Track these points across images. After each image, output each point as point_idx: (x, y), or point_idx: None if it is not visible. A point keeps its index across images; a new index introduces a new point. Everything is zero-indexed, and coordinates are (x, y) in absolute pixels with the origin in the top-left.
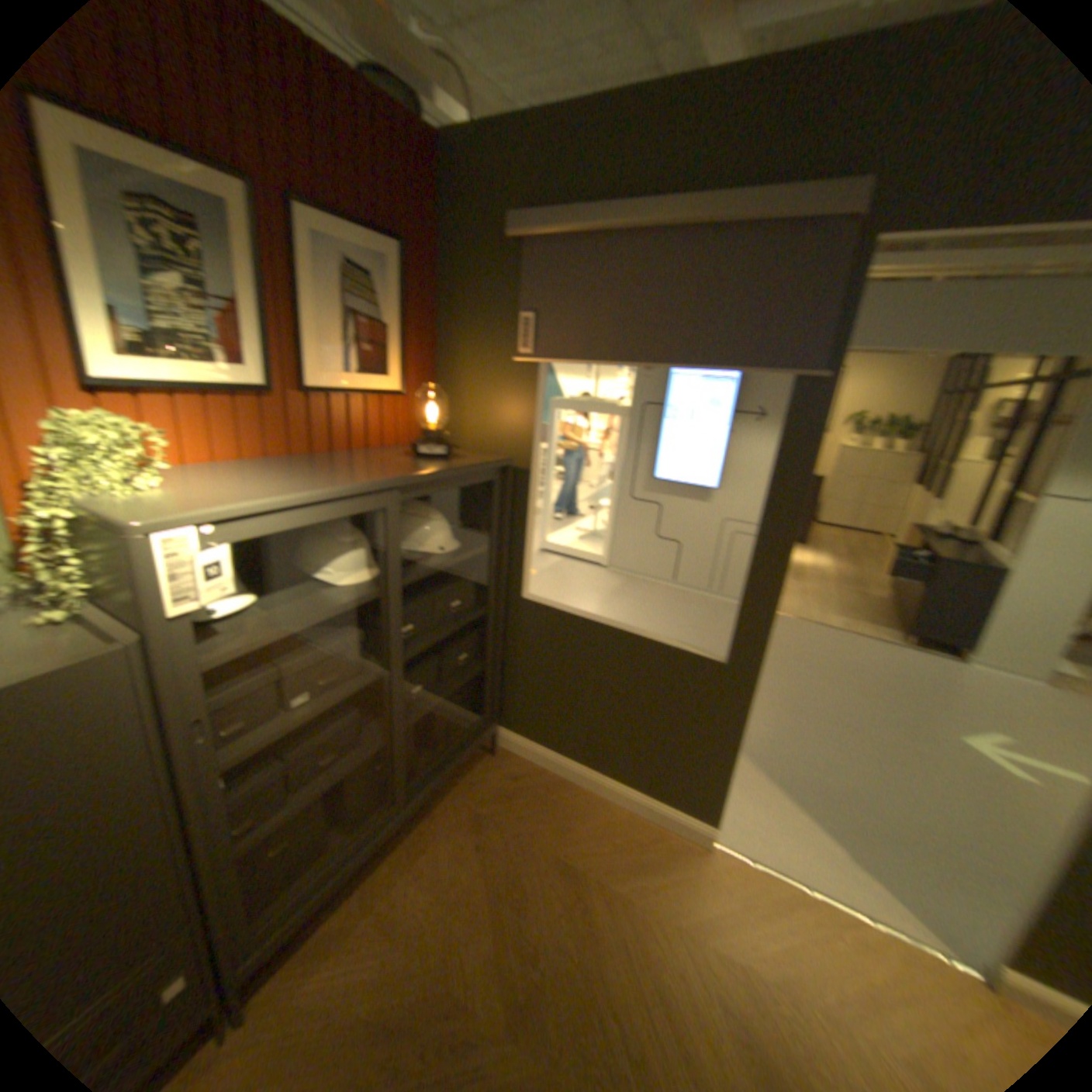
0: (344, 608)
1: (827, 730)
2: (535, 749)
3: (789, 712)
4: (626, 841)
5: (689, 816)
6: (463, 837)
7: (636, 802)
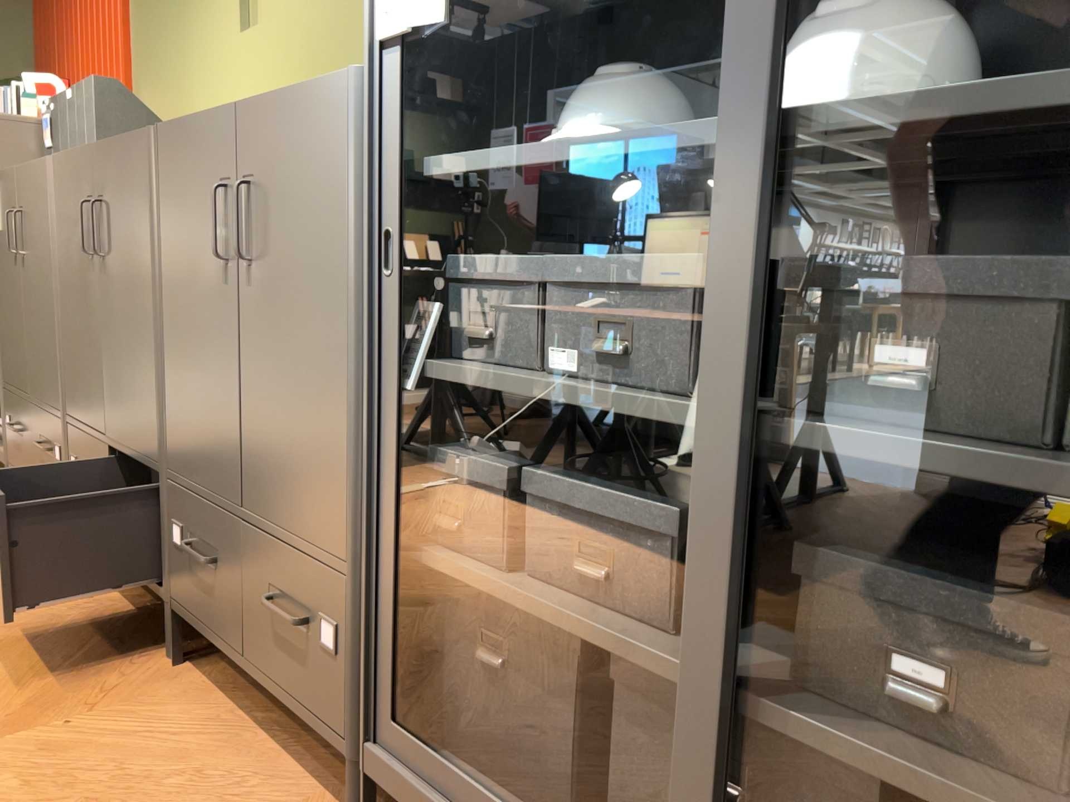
0: (655, 148)
1: None
2: None
3: None
4: None
5: None
6: None
7: None
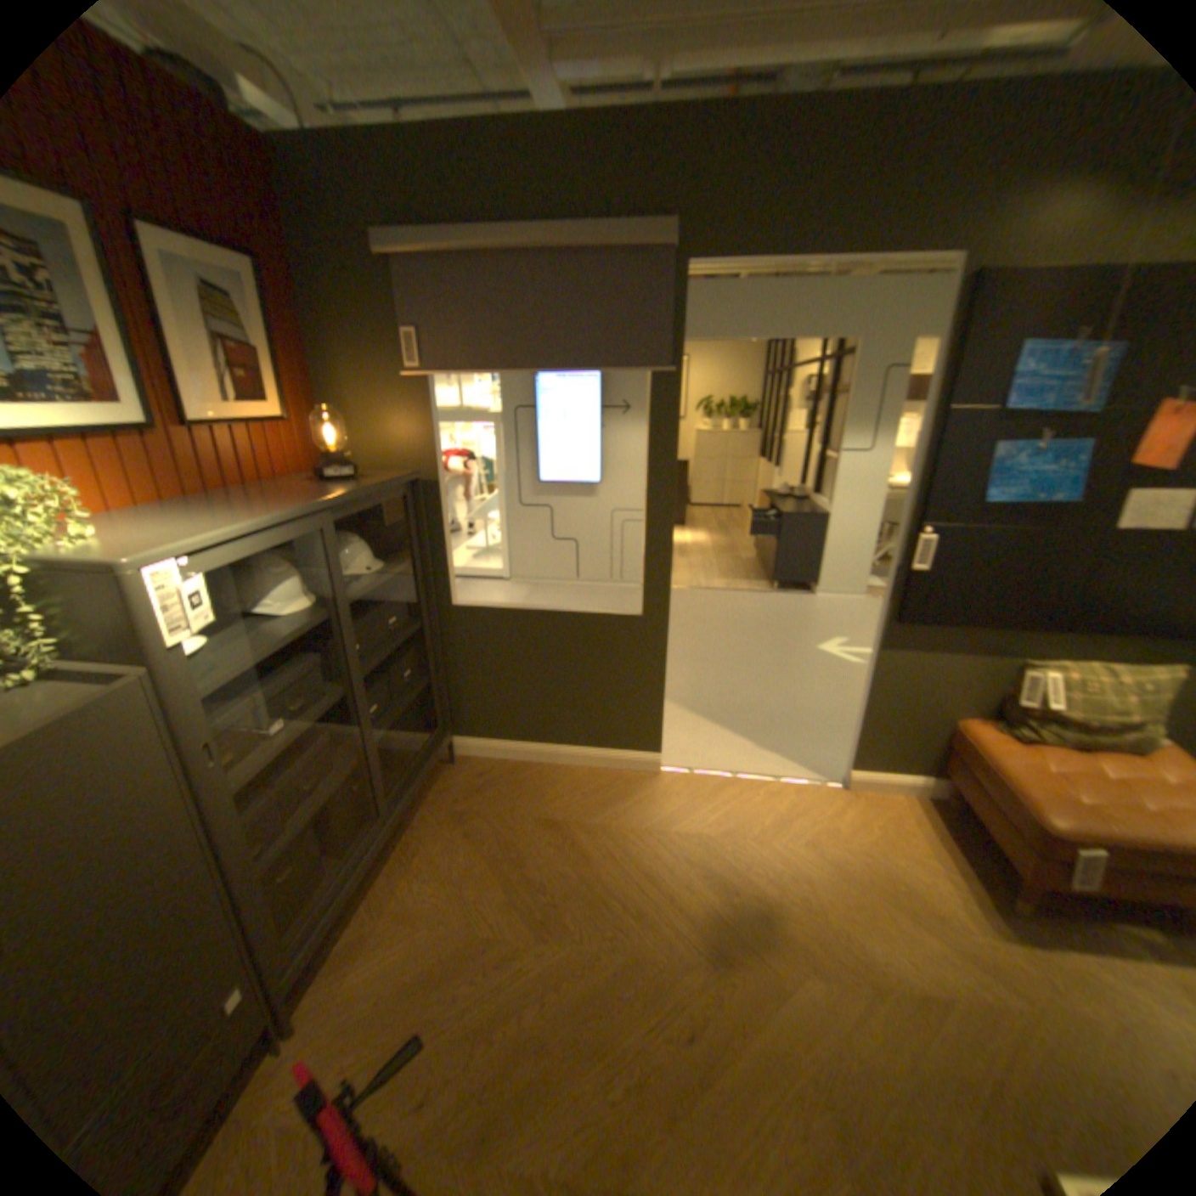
0: (302, 632)
1: (726, 666)
2: (494, 745)
3: (696, 661)
4: (592, 788)
5: (637, 751)
6: (450, 833)
7: (593, 757)
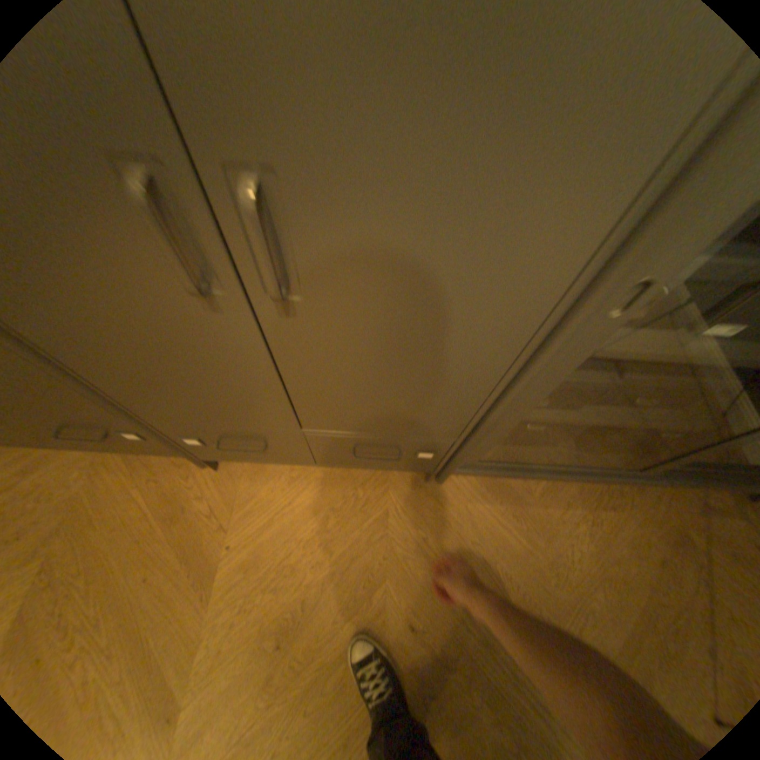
0: None
1: None
2: None
3: None
4: None
5: None
6: (657, 542)
7: None
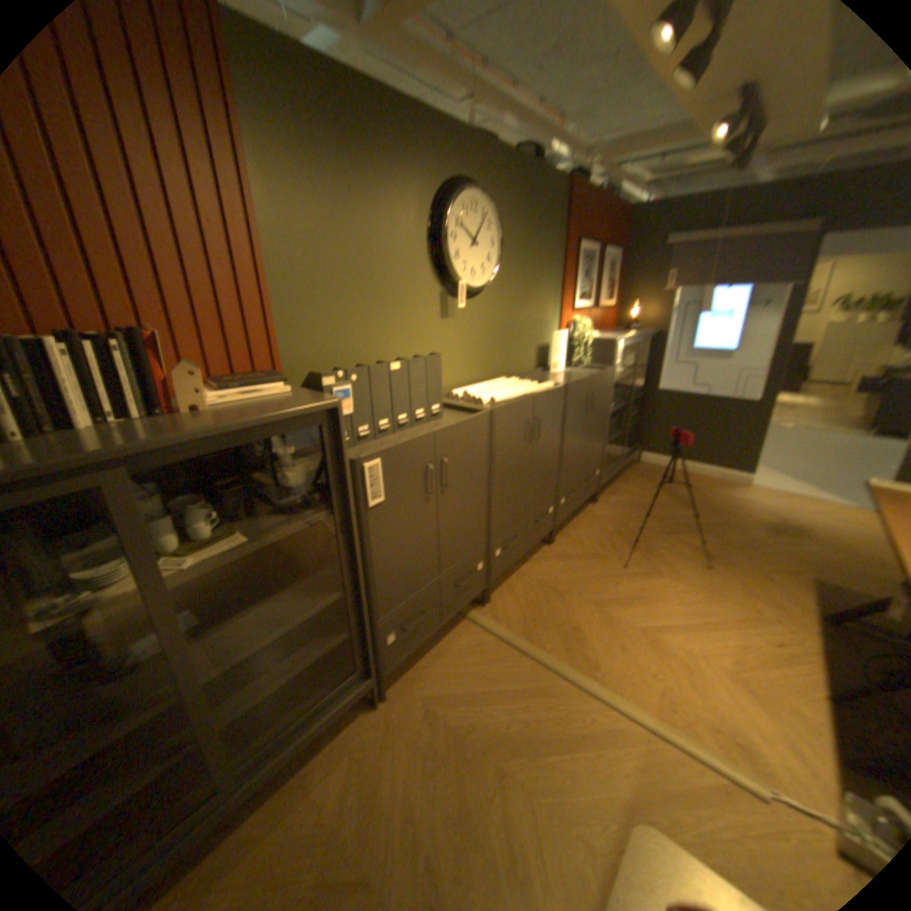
0: (625, 377)
1: (811, 461)
2: (661, 459)
3: (788, 456)
4: (712, 483)
5: (741, 473)
6: (642, 480)
7: (714, 472)
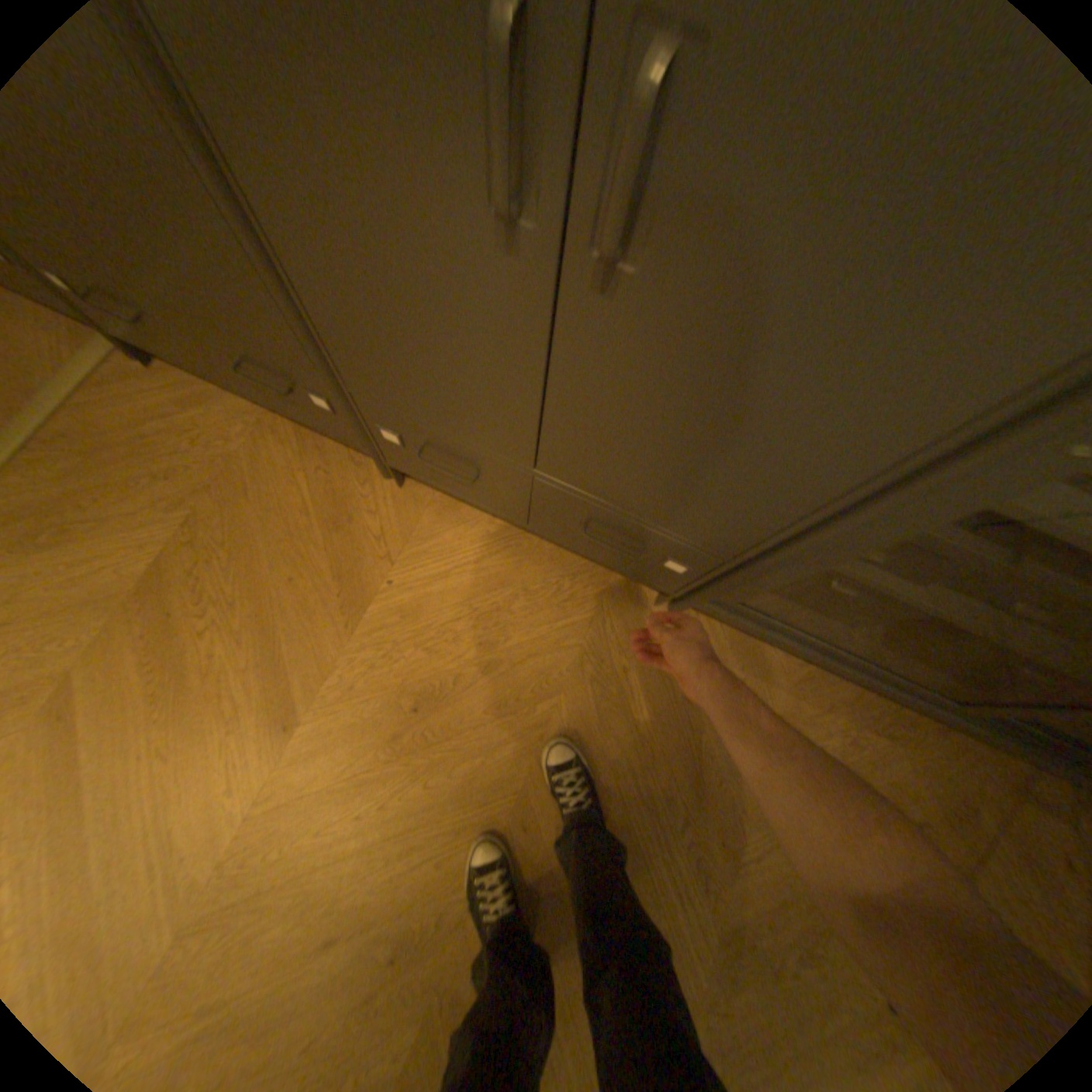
0: None
1: None
2: None
3: None
4: None
5: None
6: (930, 800)
7: None
